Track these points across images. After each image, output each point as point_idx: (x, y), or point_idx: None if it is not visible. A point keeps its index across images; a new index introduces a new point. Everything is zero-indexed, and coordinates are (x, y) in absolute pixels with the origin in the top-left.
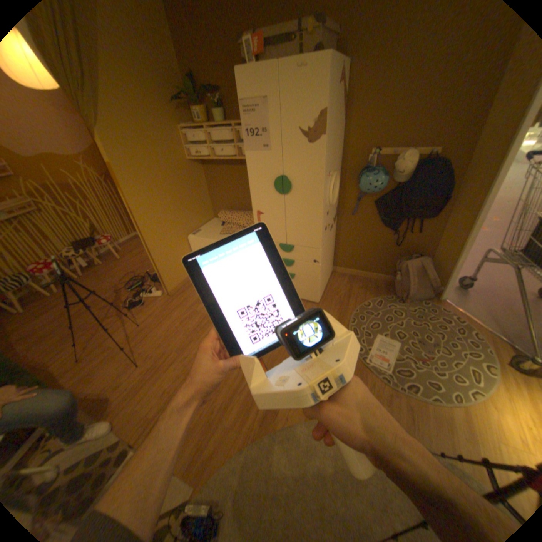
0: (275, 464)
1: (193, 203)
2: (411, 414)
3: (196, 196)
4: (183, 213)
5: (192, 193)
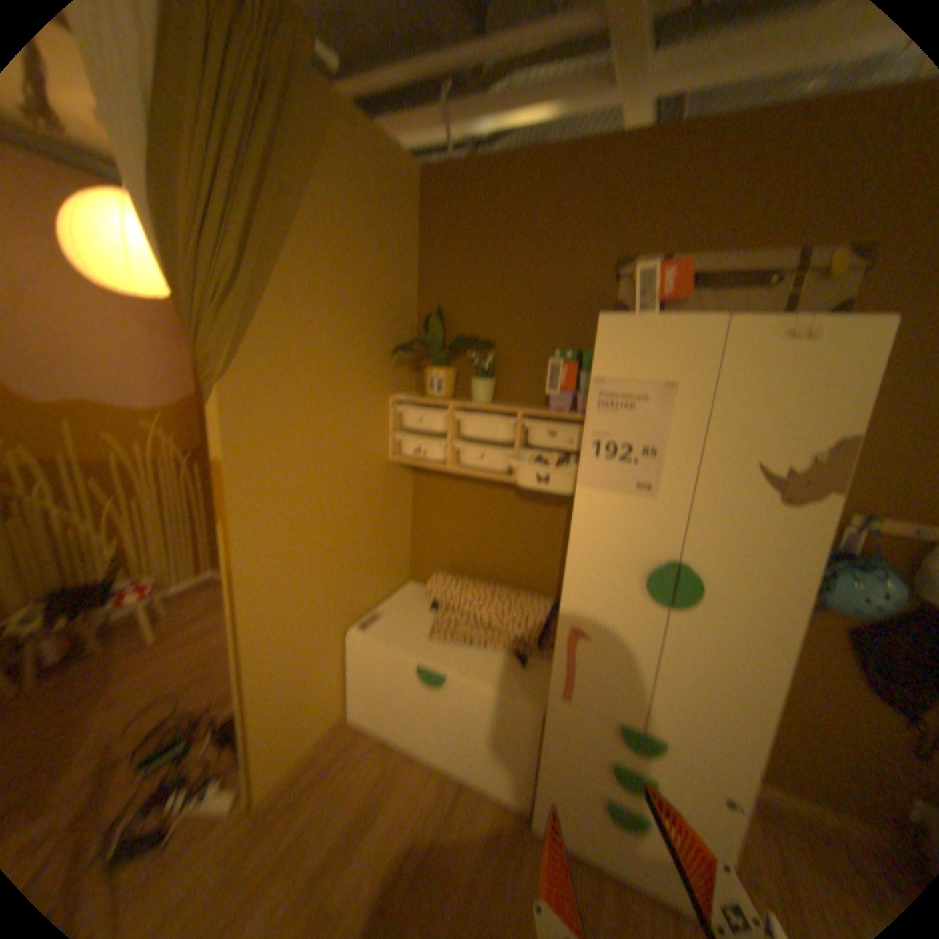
0: None
1: (378, 548)
2: None
3: (387, 534)
4: (354, 573)
5: (383, 526)
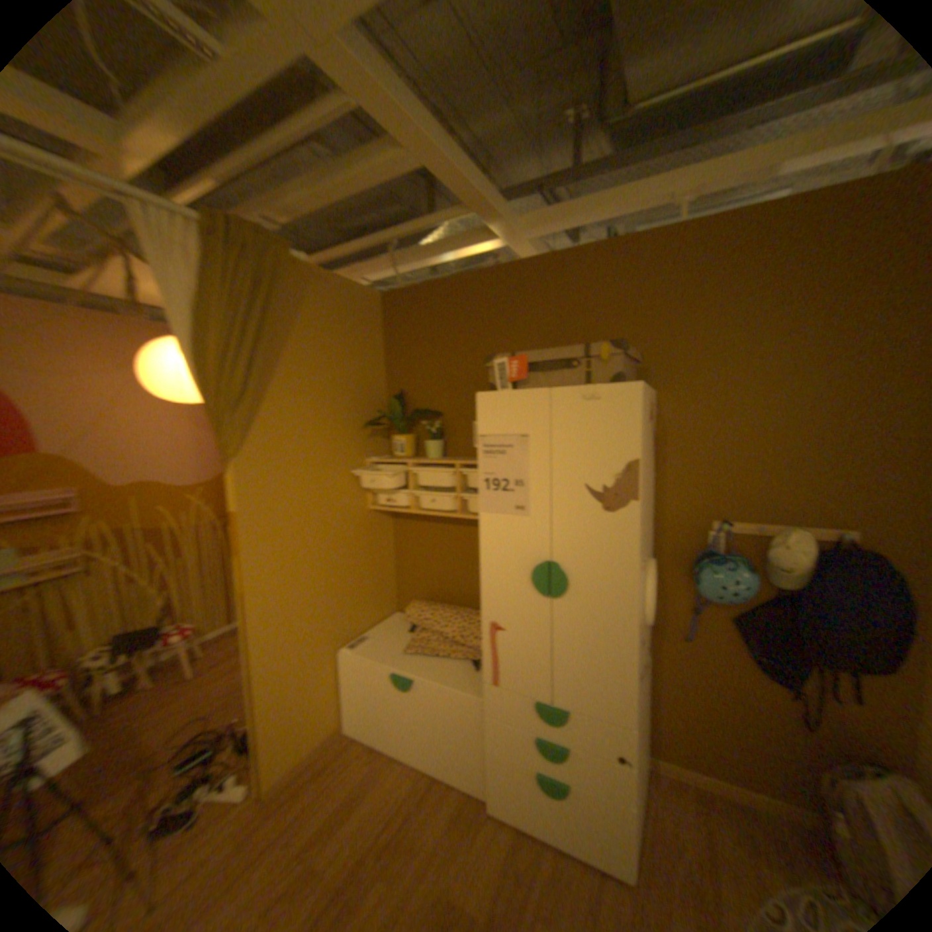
0: None
1: (362, 583)
2: None
3: (370, 571)
4: (341, 603)
5: (366, 565)
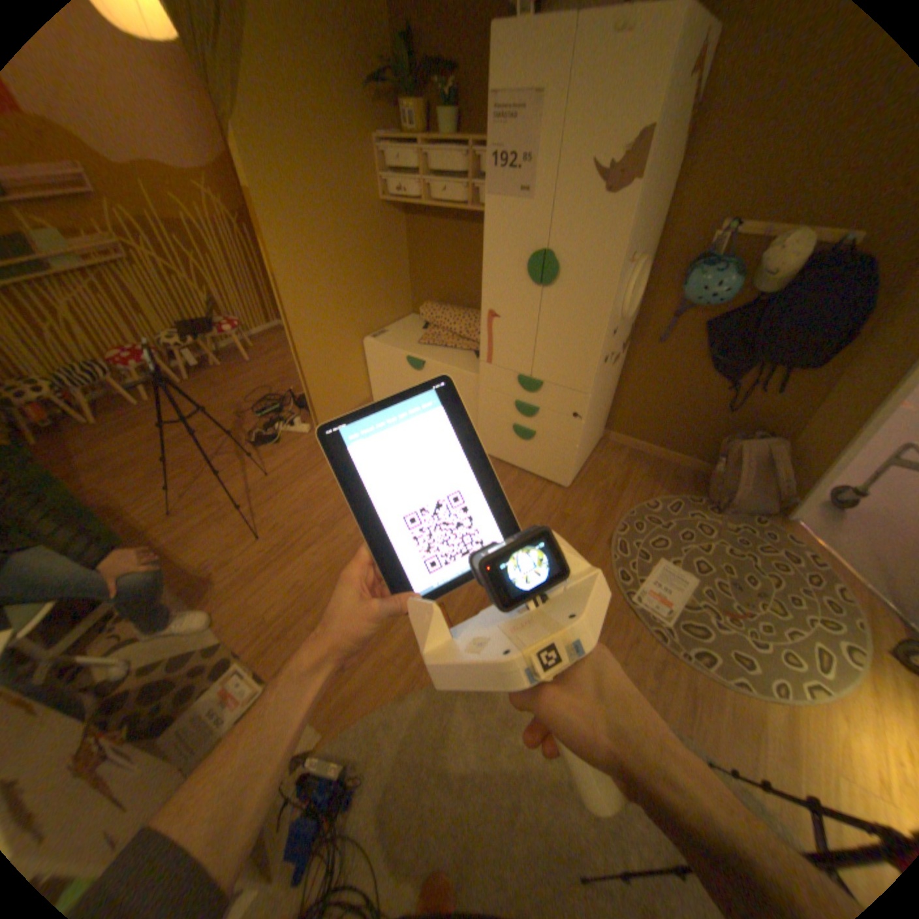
0: (452, 728)
1: (380, 282)
2: (694, 699)
3: (386, 270)
4: (362, 298)
5: (382, 263)
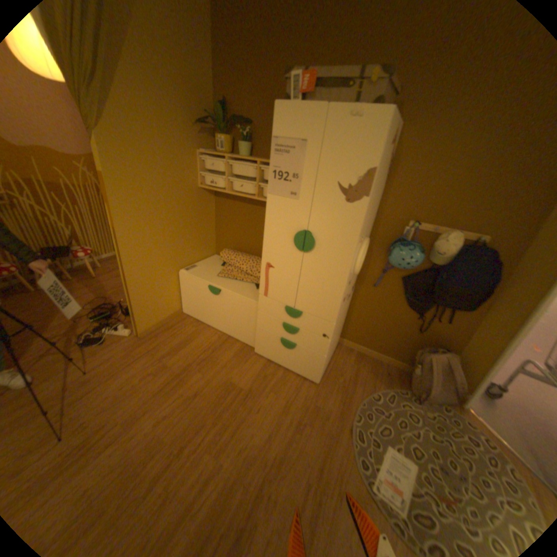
0: None
1: (195, 235)
2: None
3: (200, 228)
4: (181, 244)
5: (197, 224)
